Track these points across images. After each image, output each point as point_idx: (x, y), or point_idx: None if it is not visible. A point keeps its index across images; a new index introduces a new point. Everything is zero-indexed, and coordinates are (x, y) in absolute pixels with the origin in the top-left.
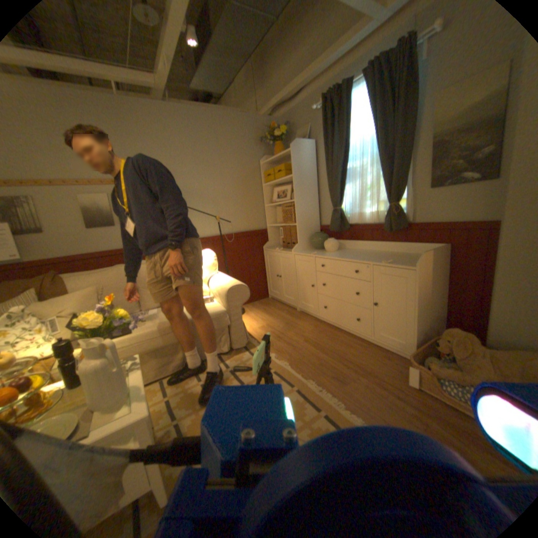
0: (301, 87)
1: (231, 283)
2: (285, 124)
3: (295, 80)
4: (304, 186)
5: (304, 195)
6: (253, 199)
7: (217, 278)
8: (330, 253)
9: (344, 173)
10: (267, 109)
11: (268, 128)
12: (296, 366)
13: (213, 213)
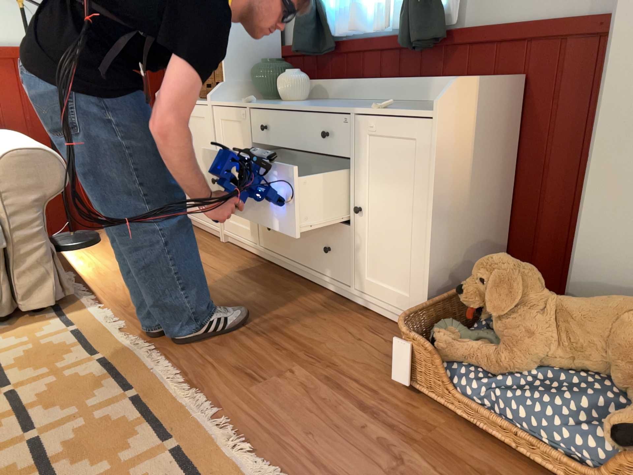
0: None
1: (14, 147)
2: None
3: None
4: None
5: None
6: None
7: None
8: (286, 103)
9: None
10: None
11: None
12: (160, 346)
13: None
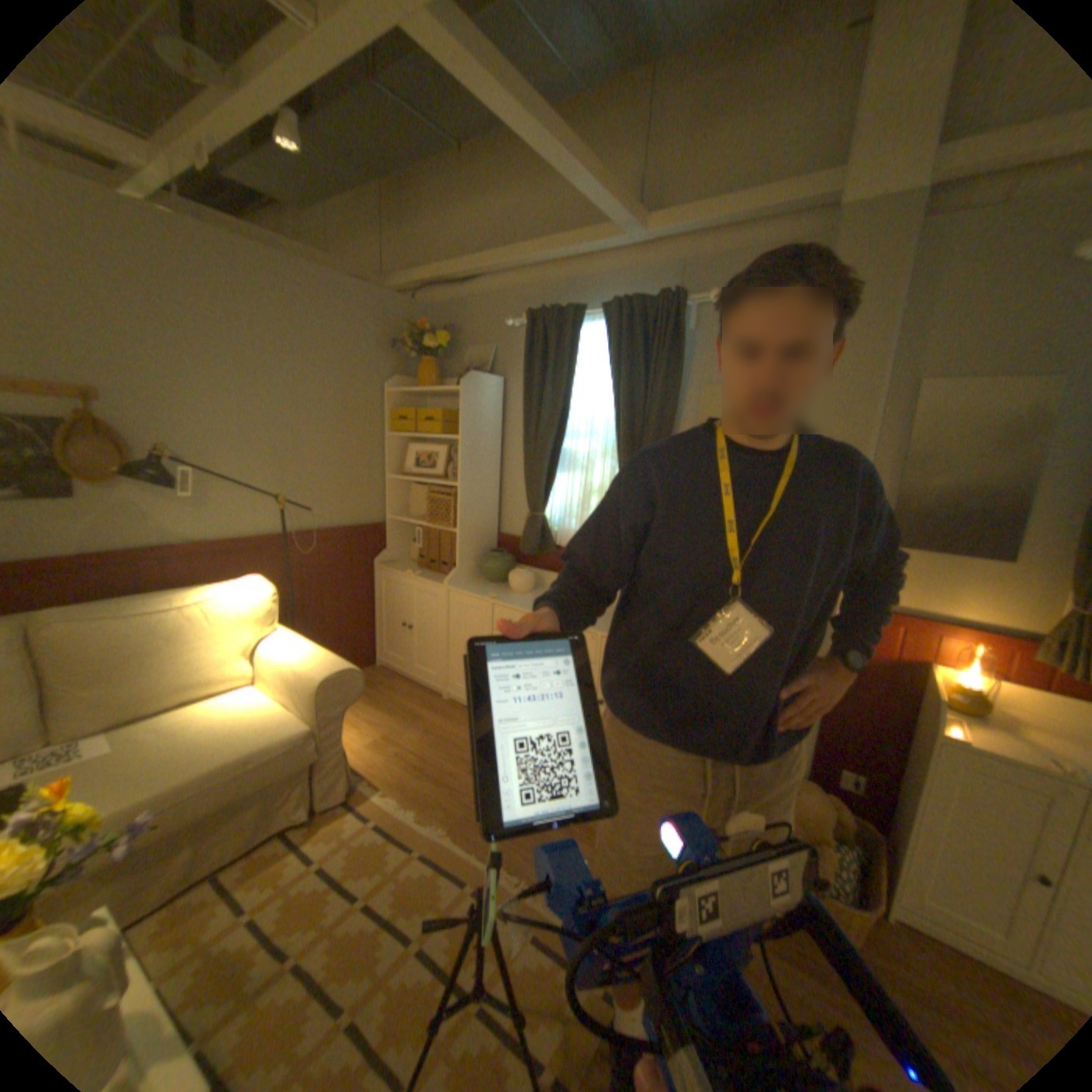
0: (482, 273)
1: (323, 670)
2: (443, 329)
3: (474, 259)
4: (476, 461)
5: (476, 477)
6: (362, 460)
7: (278, 648)
8: (520, 597)
9: (553, 457)
10: (405, 282)
11: (406, 323)
12: (460, 836)
13: (265, 485)
